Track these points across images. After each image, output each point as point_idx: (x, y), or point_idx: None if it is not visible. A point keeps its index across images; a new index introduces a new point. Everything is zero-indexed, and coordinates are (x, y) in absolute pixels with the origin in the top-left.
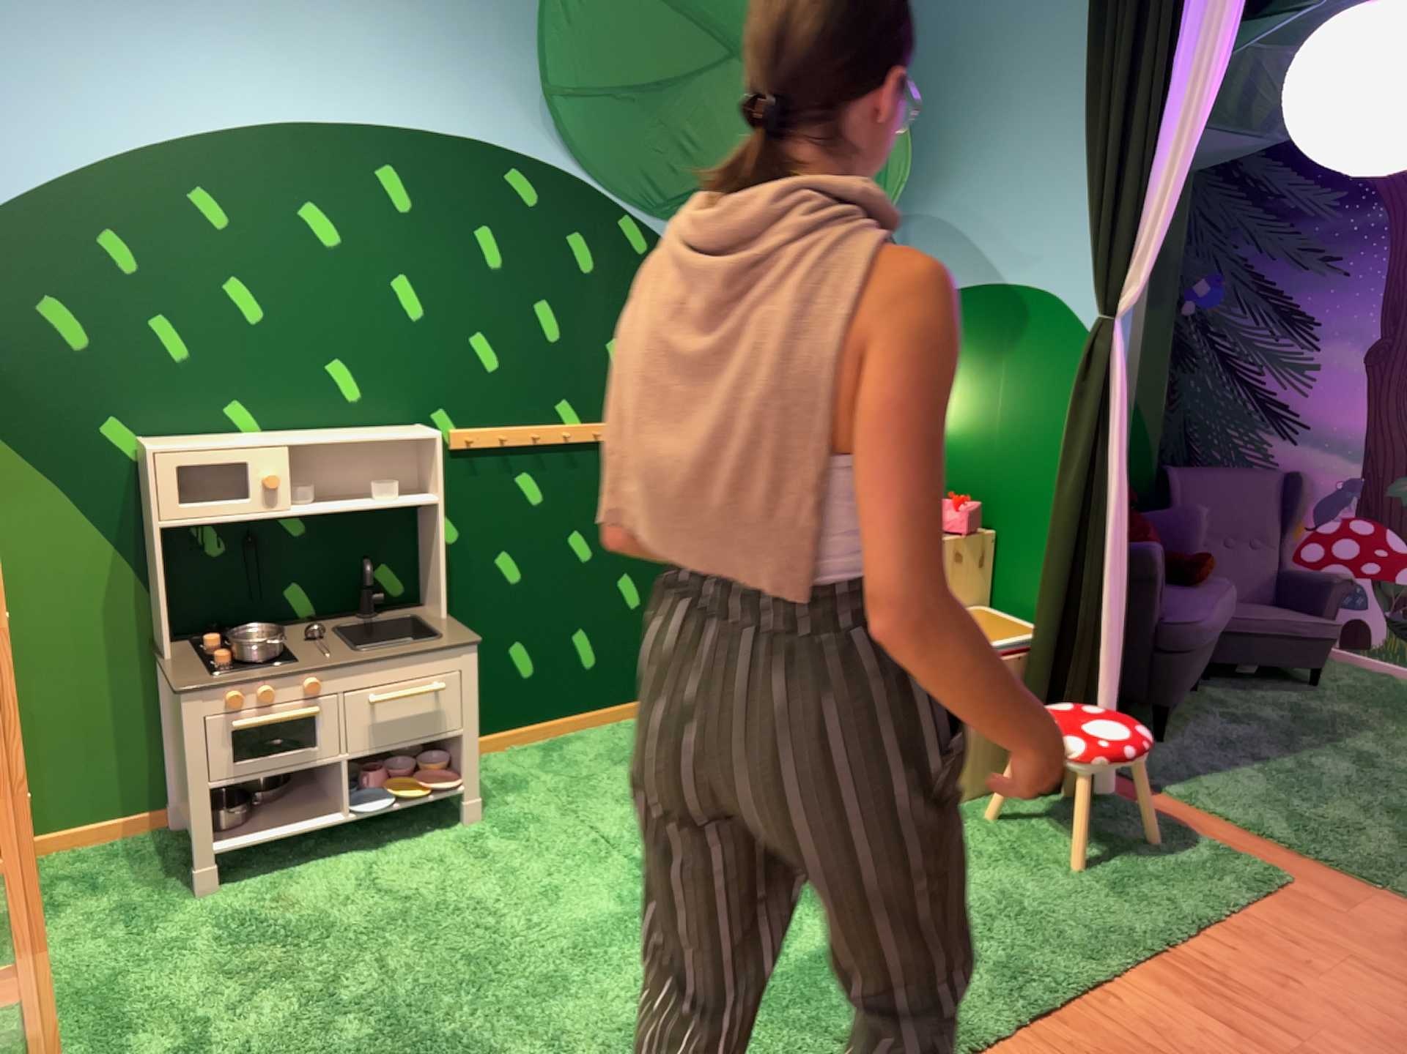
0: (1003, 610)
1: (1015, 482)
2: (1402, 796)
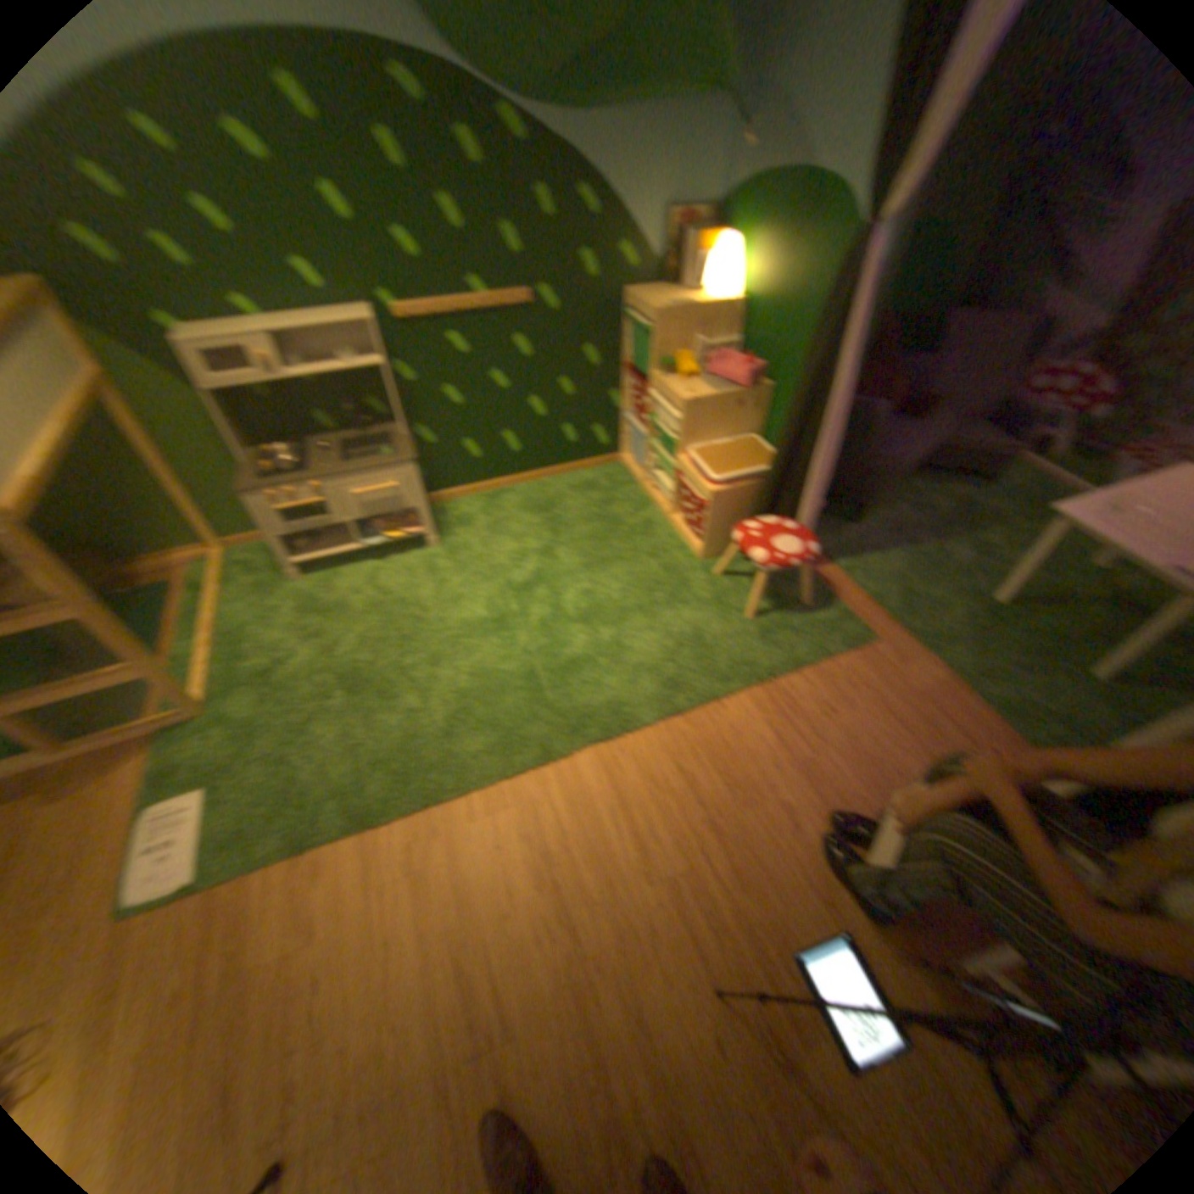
0: (769, 440)
1: (791, 352)
2: (992, 587)
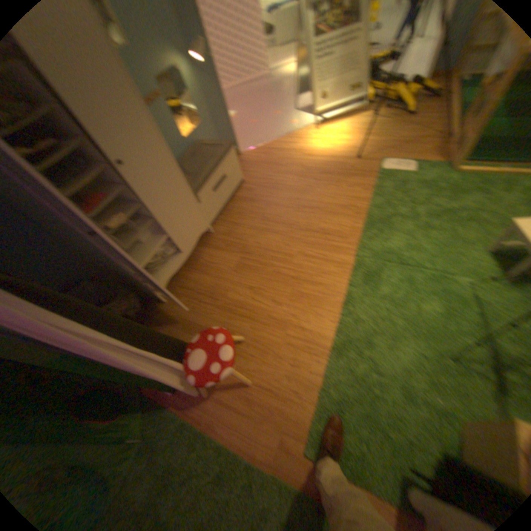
0: None
1: None
2: None
